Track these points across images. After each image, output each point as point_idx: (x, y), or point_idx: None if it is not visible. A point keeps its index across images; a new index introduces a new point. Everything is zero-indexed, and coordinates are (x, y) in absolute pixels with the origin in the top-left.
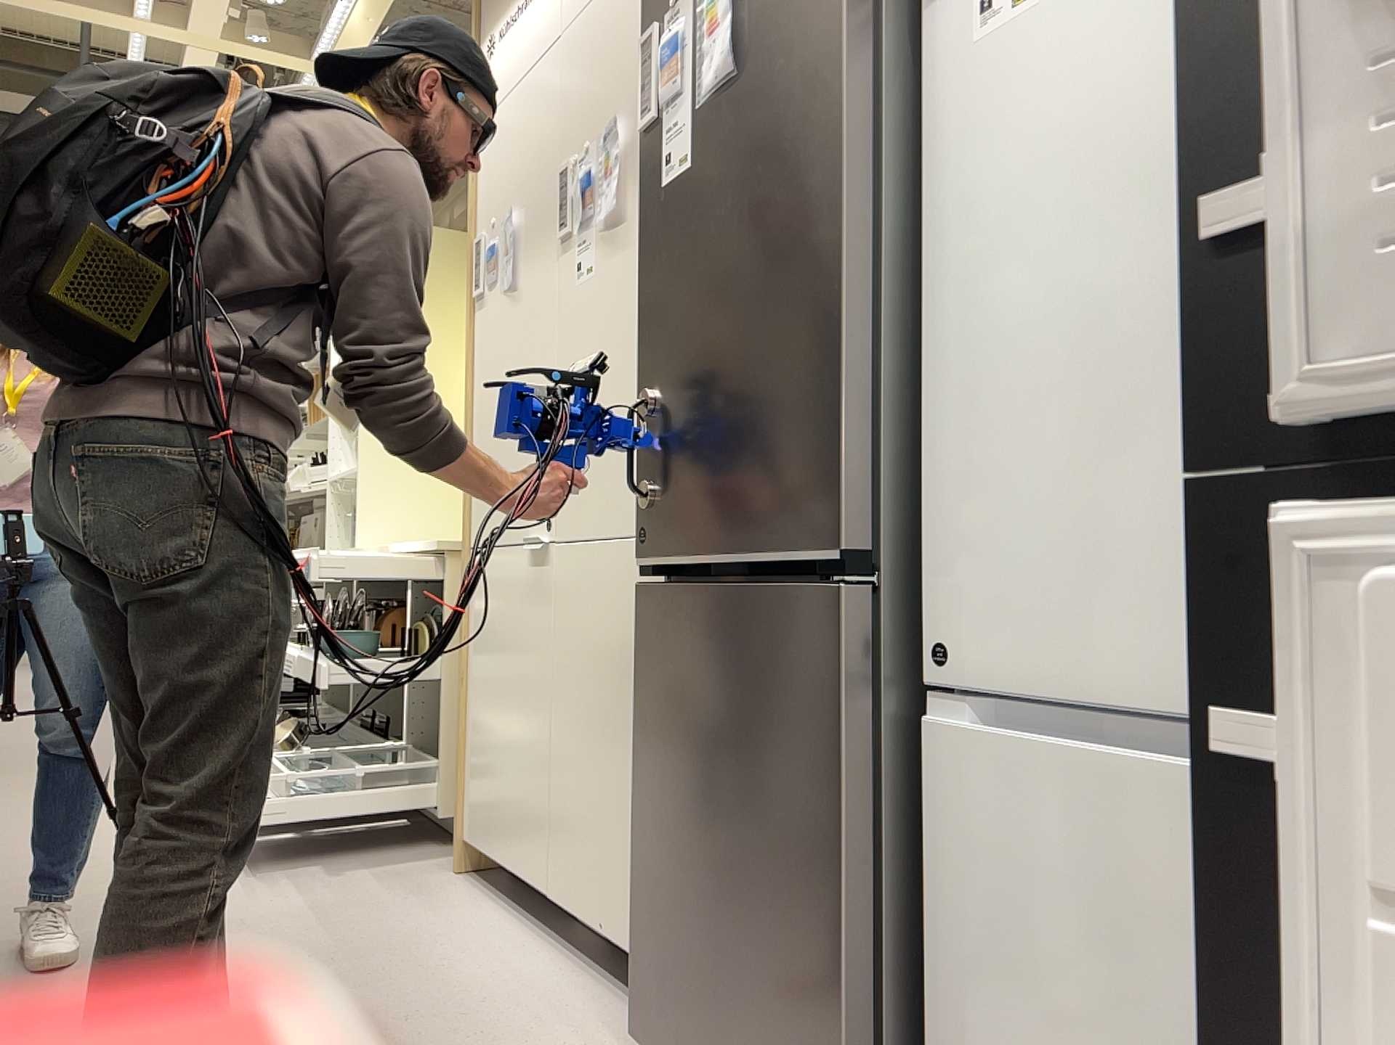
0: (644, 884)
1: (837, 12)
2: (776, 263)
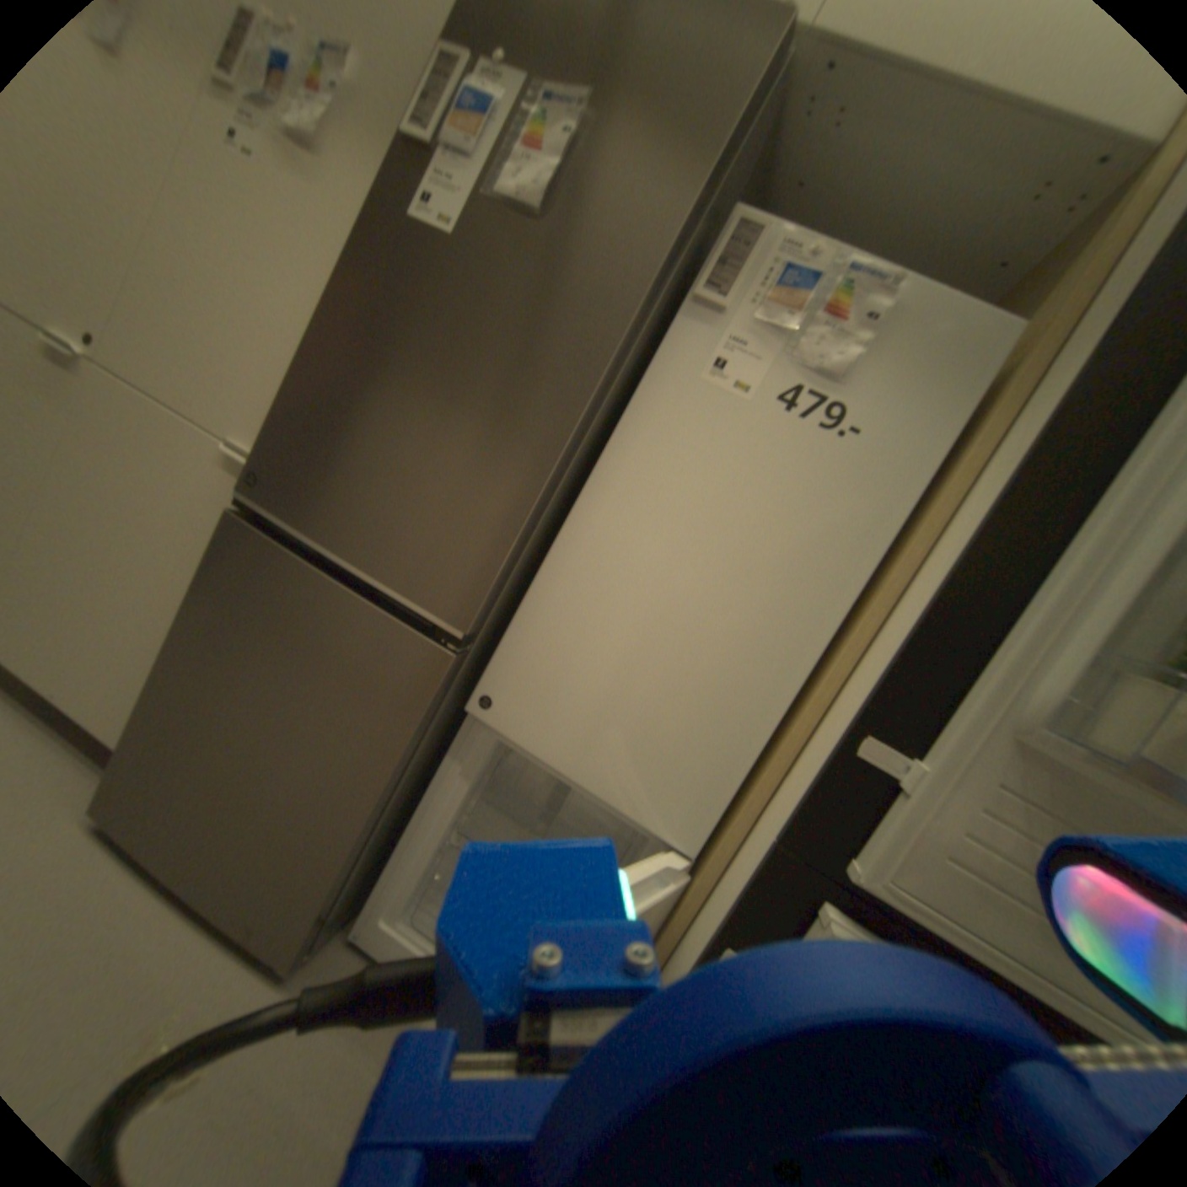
0: (144, 719)
1: (646, 275)
2: (501, 401)
